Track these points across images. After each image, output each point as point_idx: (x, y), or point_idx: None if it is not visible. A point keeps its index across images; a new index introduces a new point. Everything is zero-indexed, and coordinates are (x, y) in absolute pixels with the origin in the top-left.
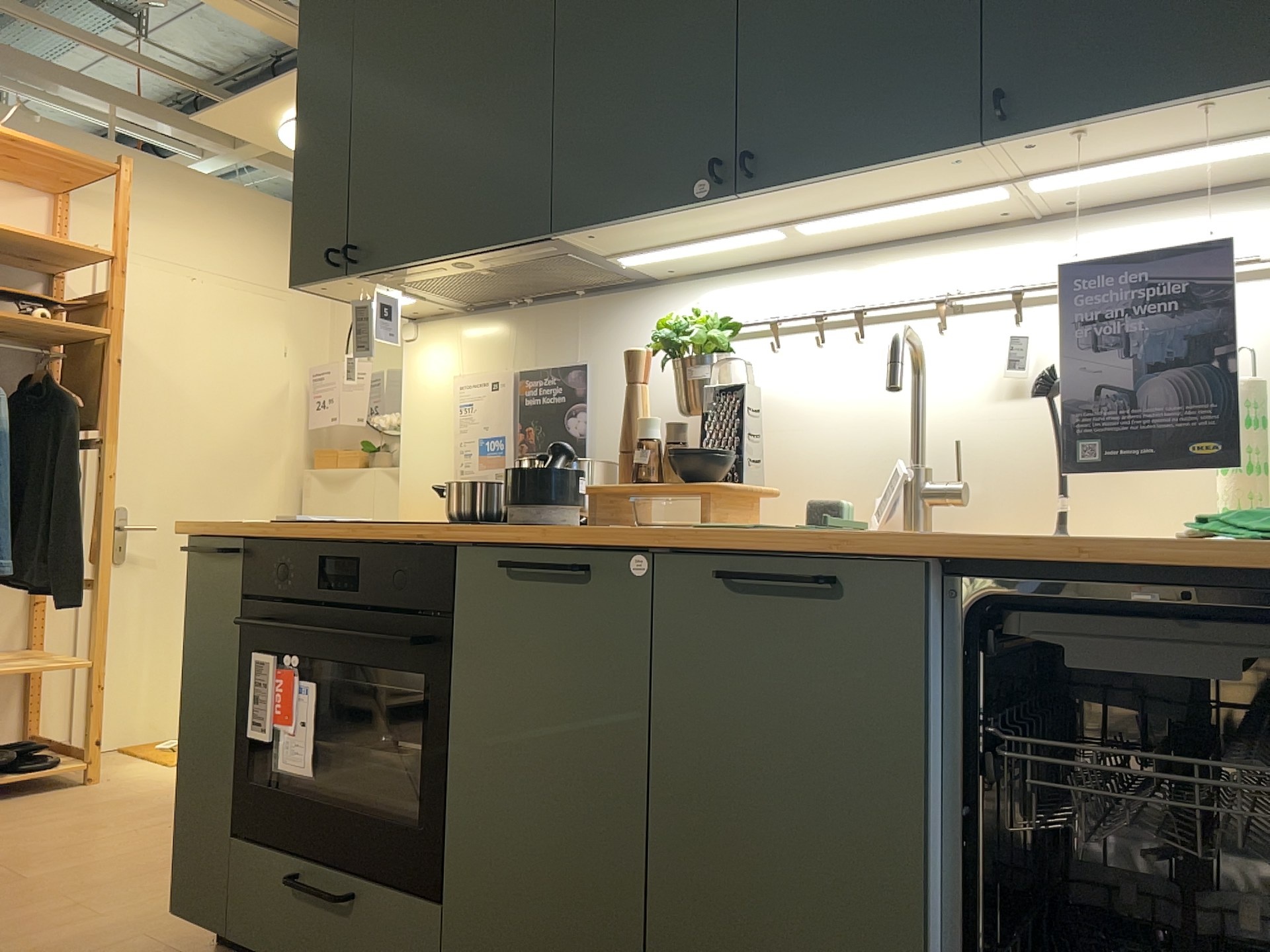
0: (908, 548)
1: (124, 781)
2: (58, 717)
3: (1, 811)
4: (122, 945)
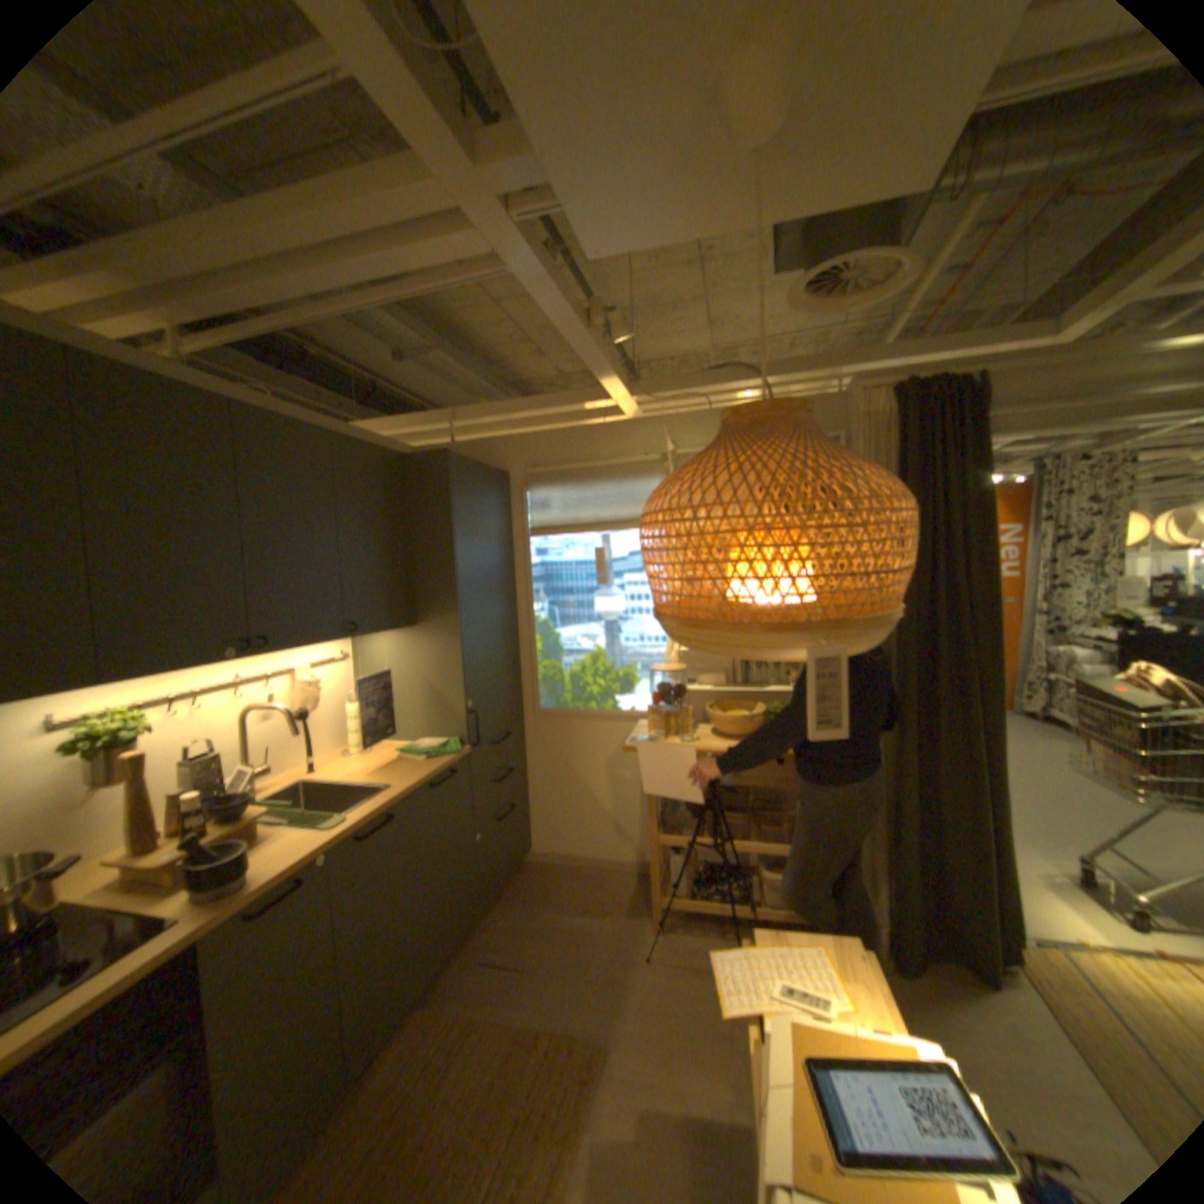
0: (405, 795)
1: None
2: None
3: None
4: None
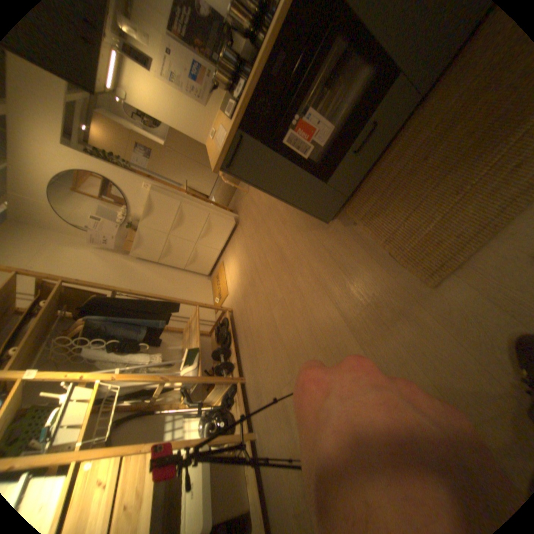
0: None
1: (232, 300)
2: (203, 326)
3: (241, 325)
4: (325, 245)
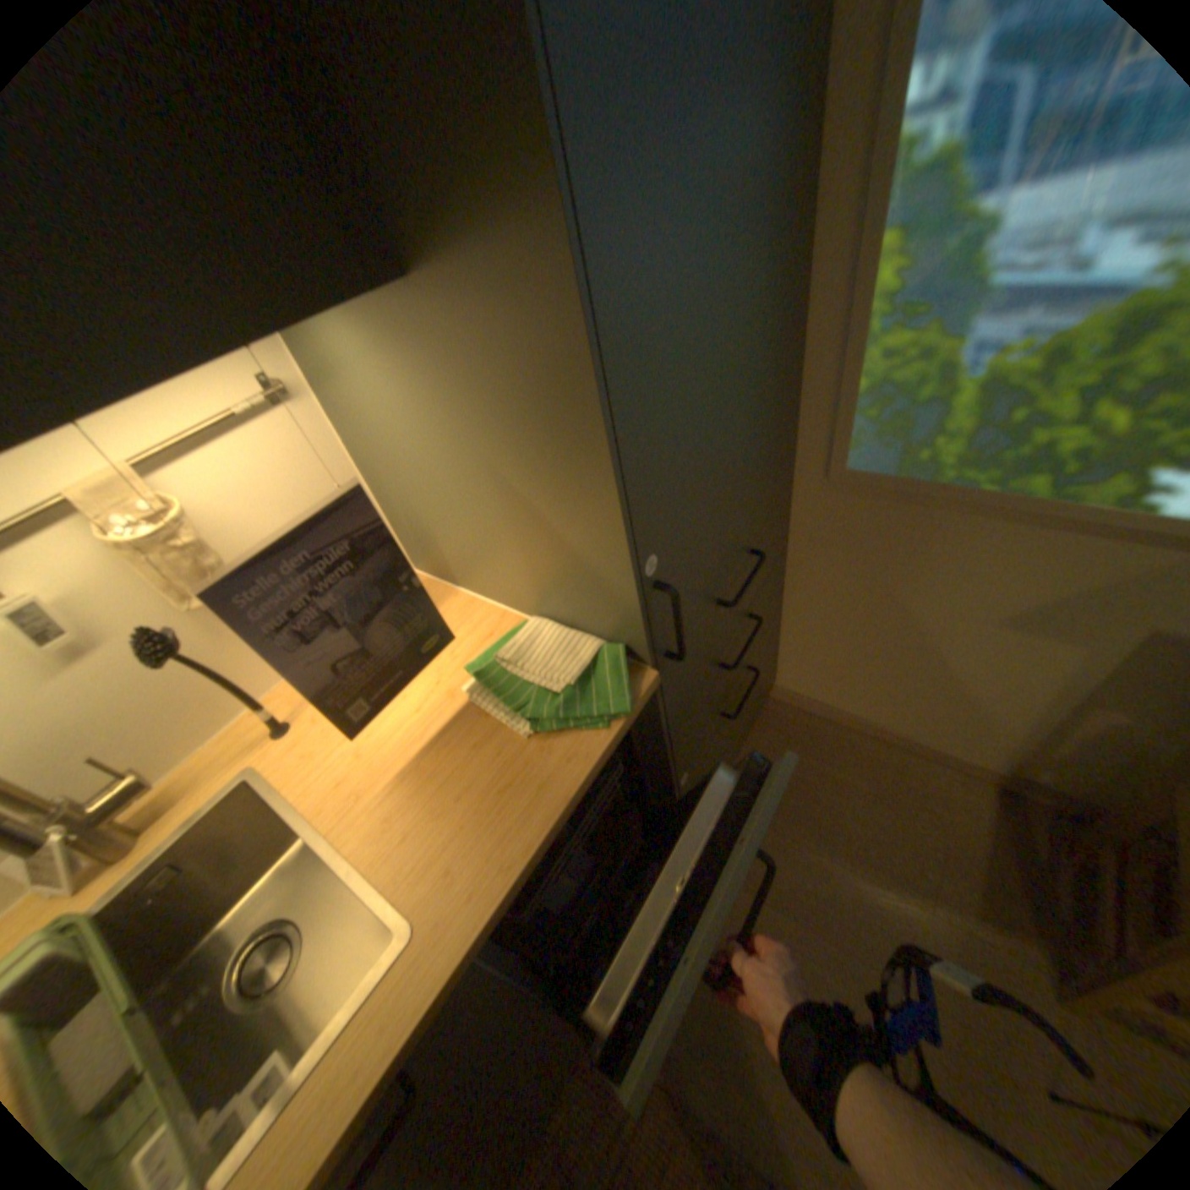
0: (454, 984)
1: None
2: None
3: None
4: None
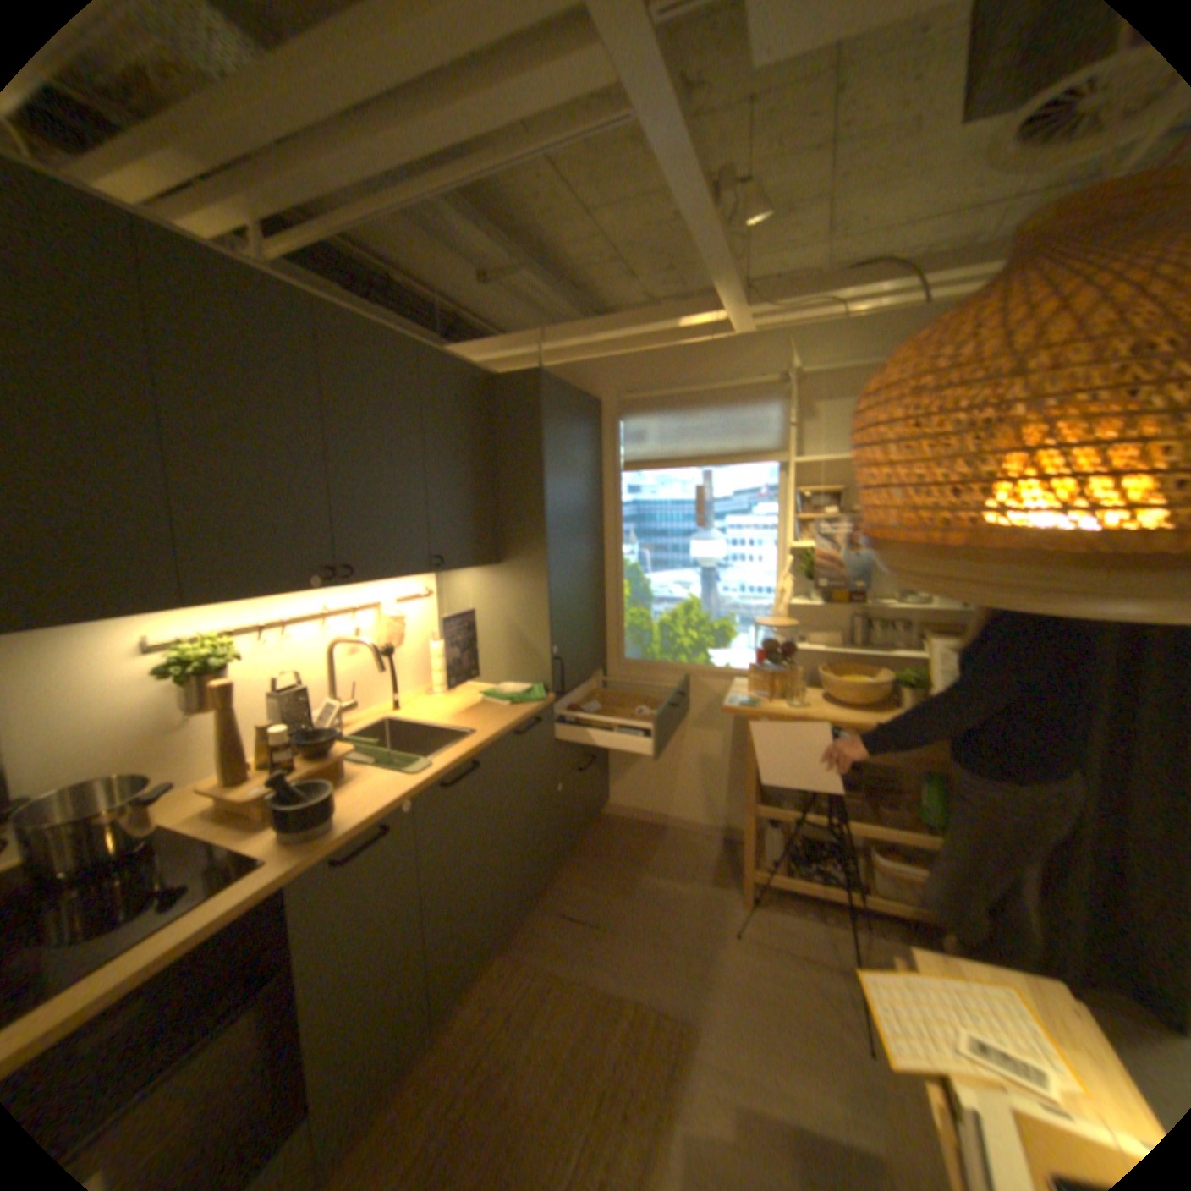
0: (492, 742)
1: None
2: None
3: None
4: None
